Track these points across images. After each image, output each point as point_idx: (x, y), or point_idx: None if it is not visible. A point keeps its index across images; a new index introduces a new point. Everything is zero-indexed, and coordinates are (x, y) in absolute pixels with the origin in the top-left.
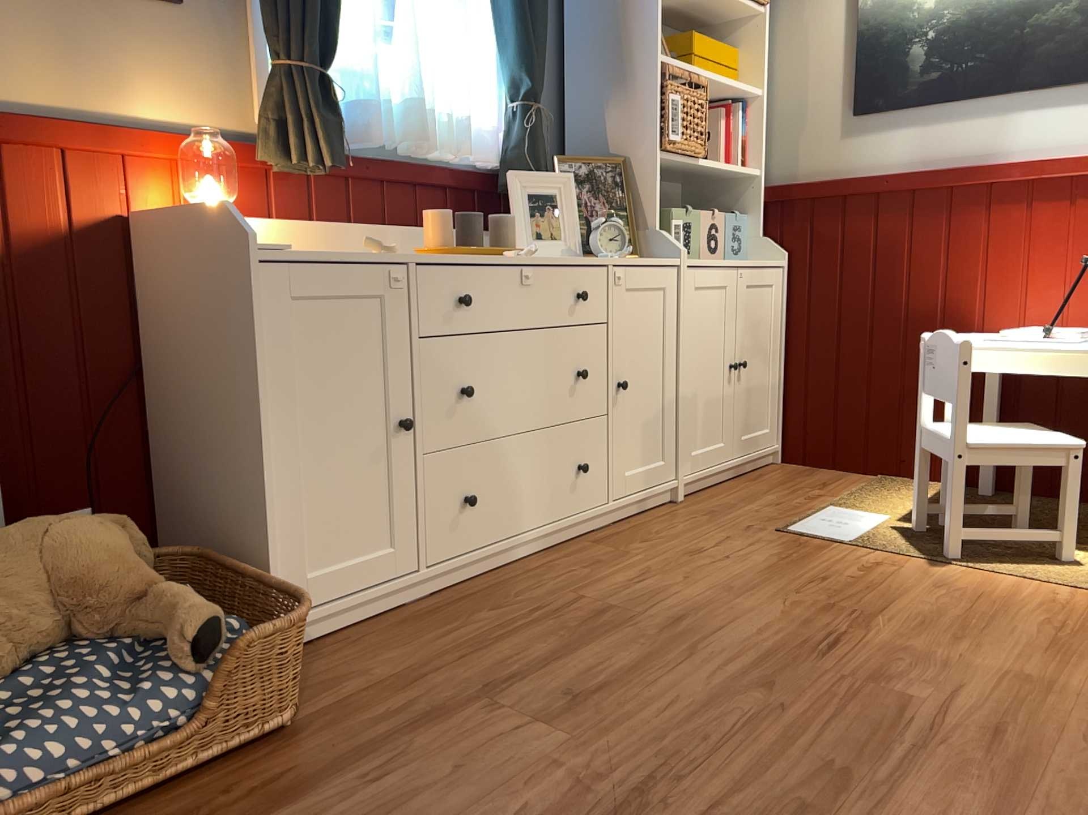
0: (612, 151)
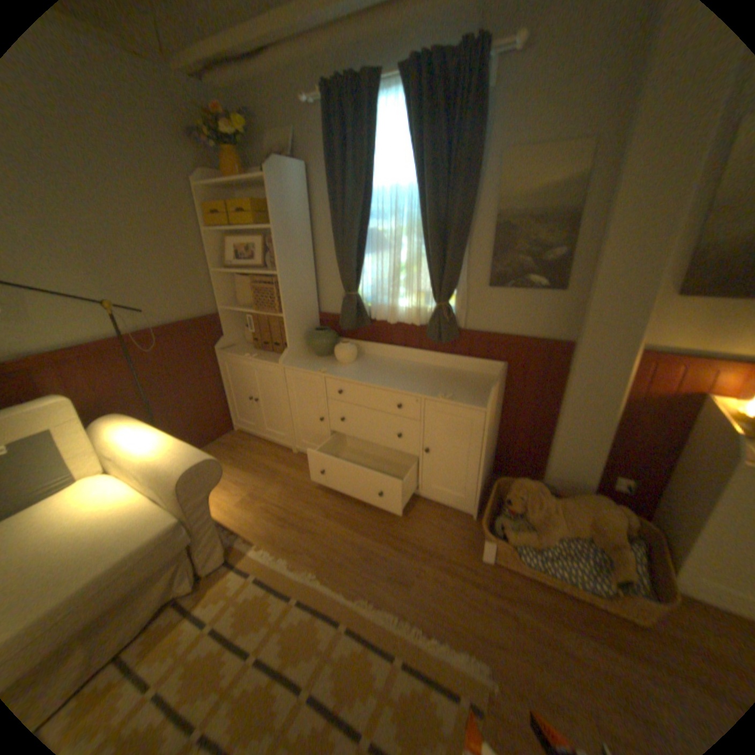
0: None
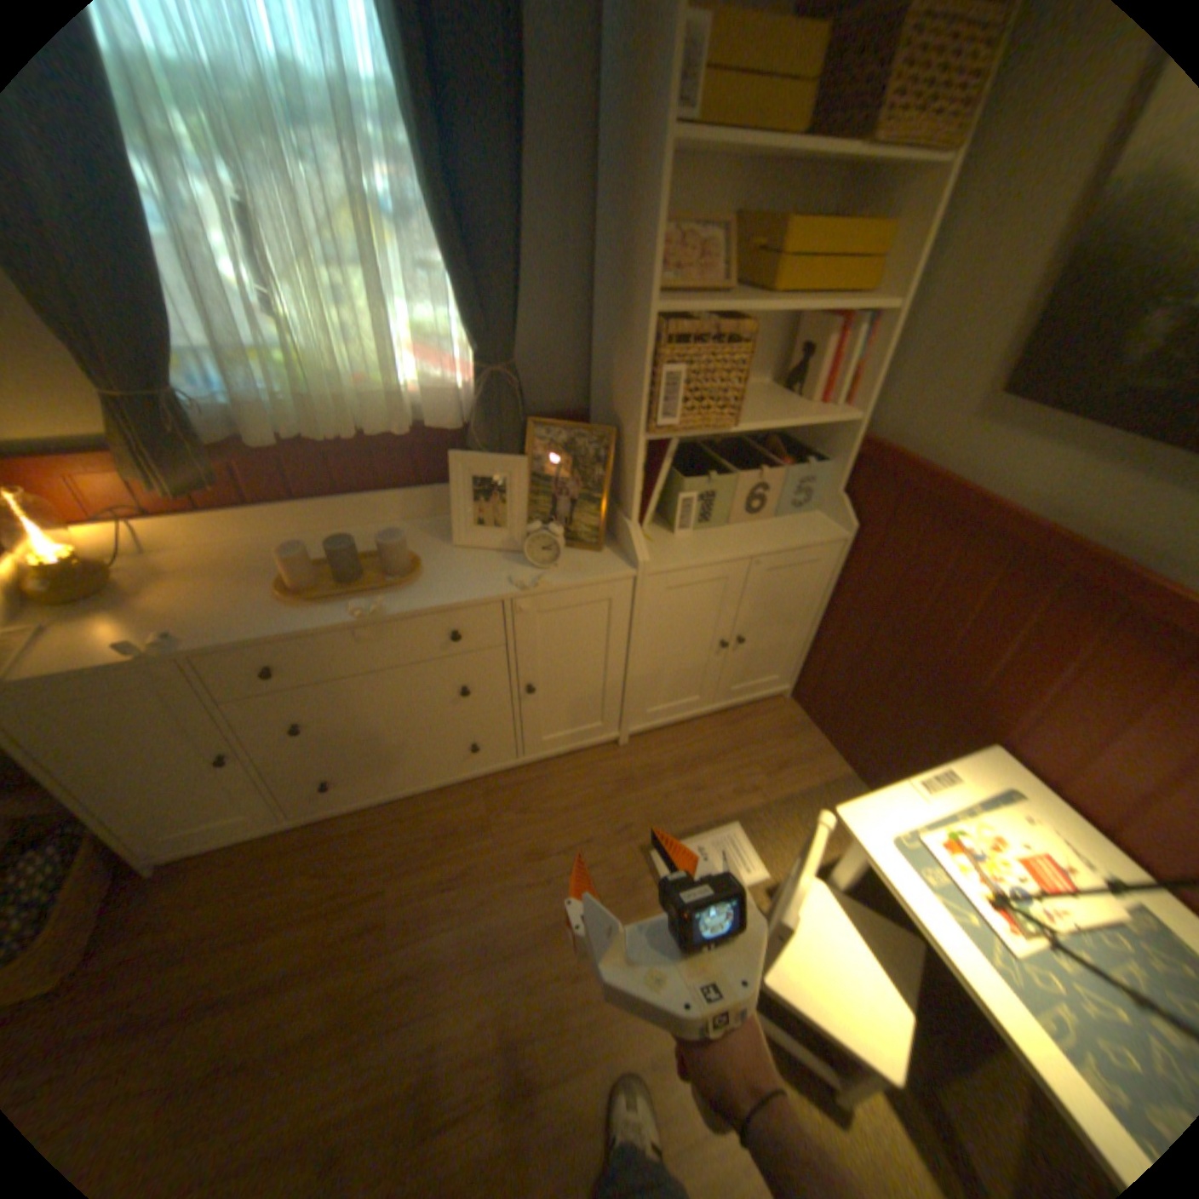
0: (614, 409)
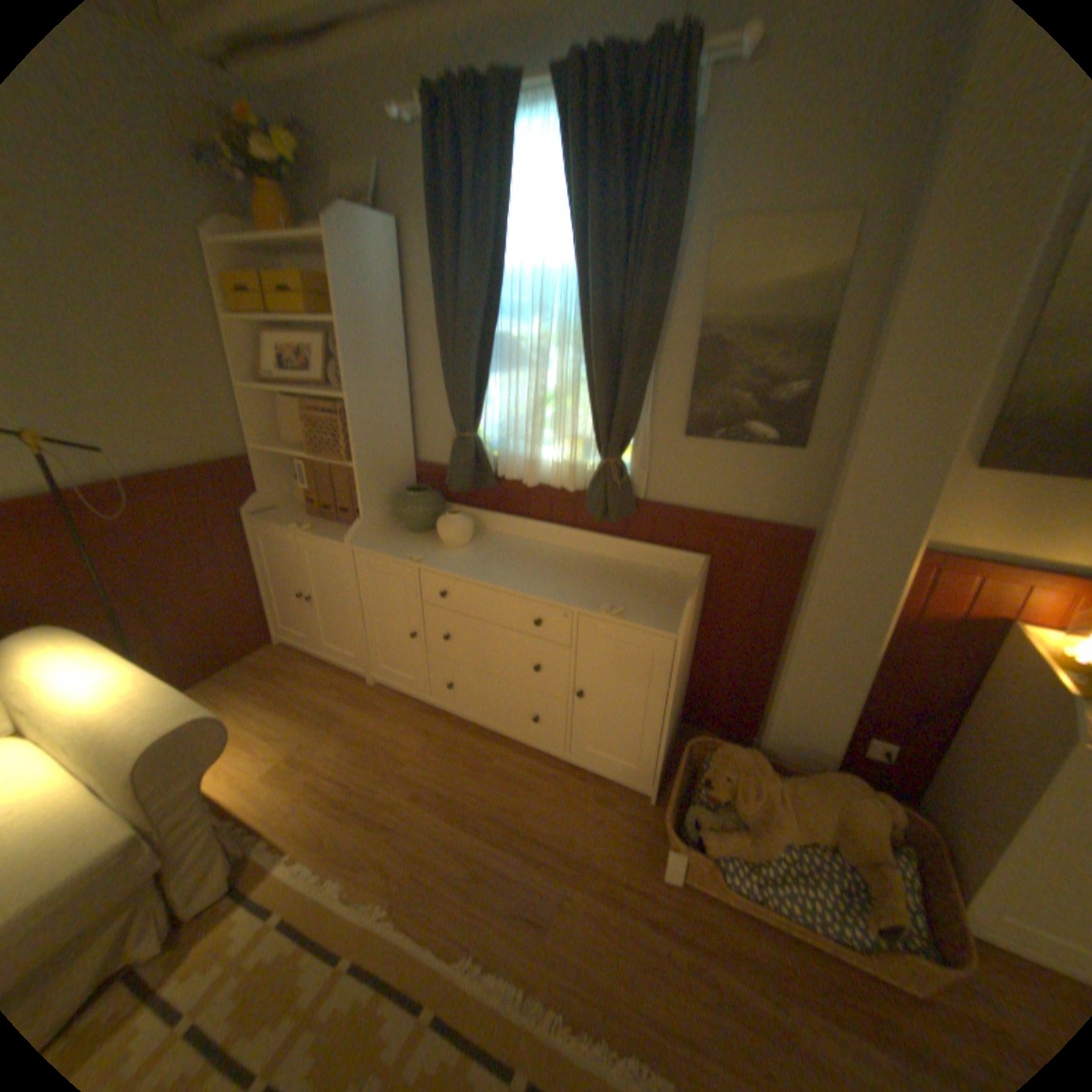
0: None
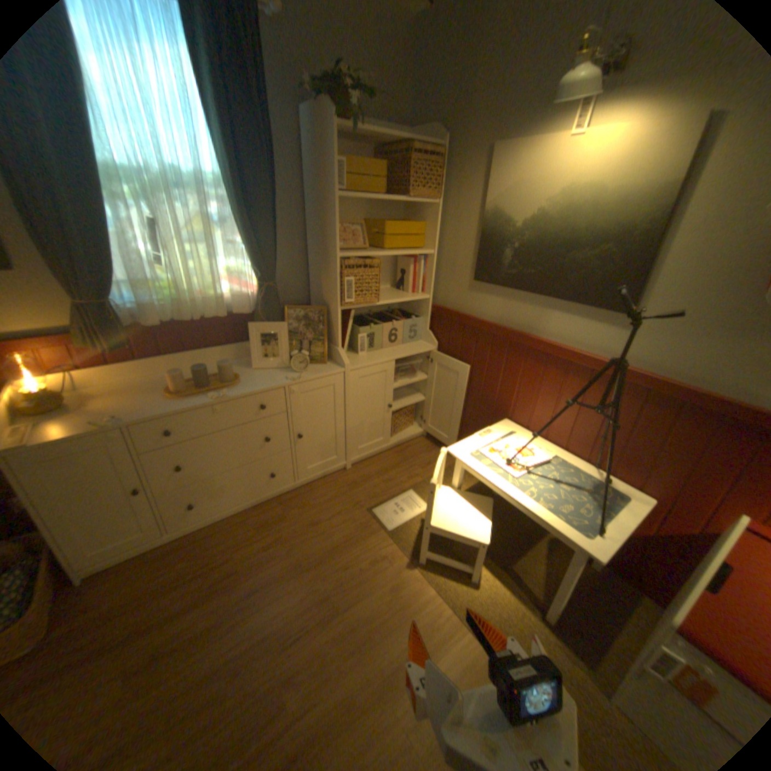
0: (324, 299)
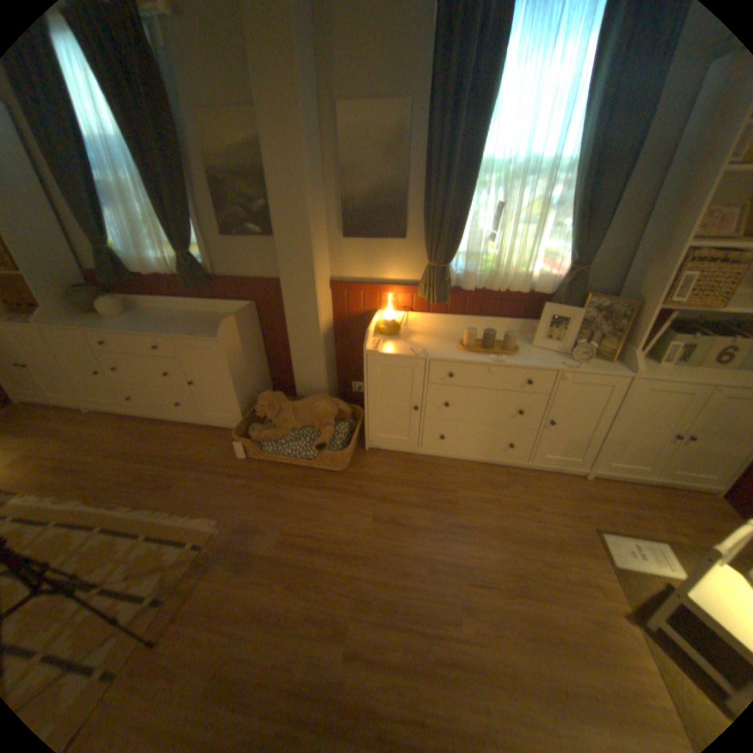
0: (641, 293)
